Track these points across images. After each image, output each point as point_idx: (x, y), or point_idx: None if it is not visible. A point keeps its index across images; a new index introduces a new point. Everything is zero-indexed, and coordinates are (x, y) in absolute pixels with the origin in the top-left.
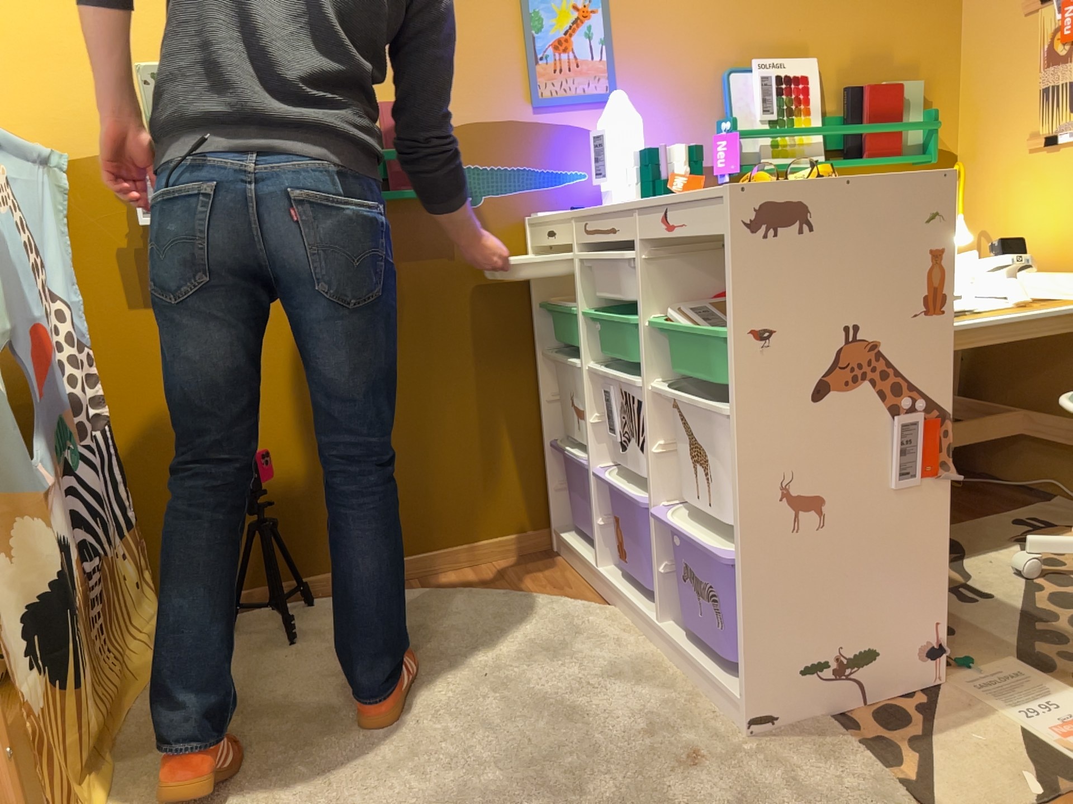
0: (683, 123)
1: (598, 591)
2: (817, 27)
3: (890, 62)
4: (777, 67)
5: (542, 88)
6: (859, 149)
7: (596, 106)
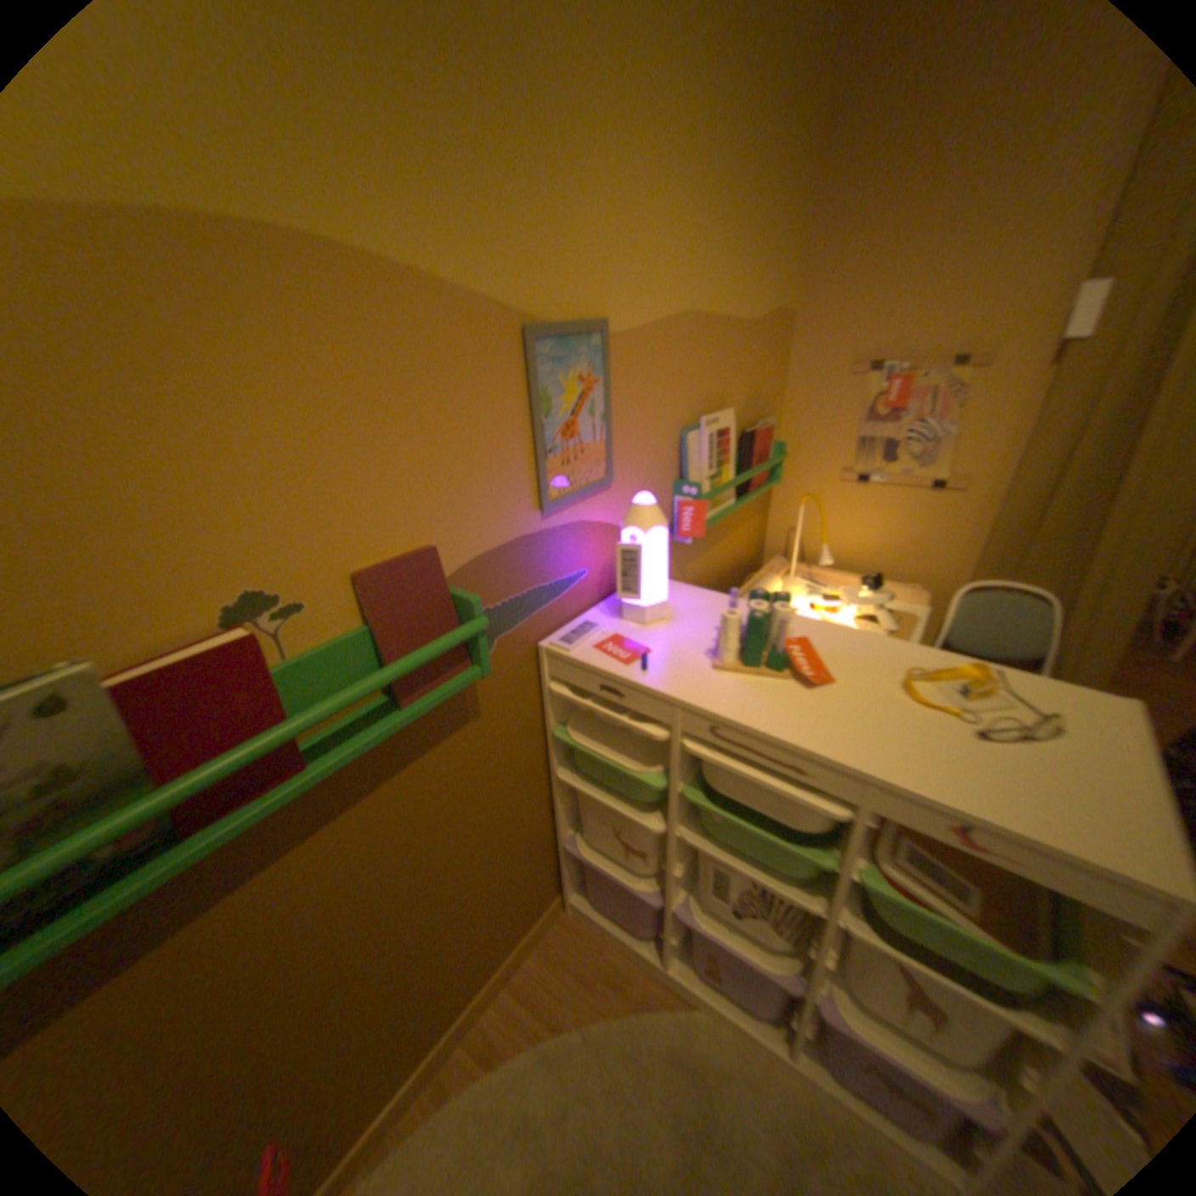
0: (655, 491)
1: (663, 983)
2: (733, 375)
3: (761, 400)
4: (717, 421)
5: (553, 489)
6: (749, 484)
7: (597, 495)
